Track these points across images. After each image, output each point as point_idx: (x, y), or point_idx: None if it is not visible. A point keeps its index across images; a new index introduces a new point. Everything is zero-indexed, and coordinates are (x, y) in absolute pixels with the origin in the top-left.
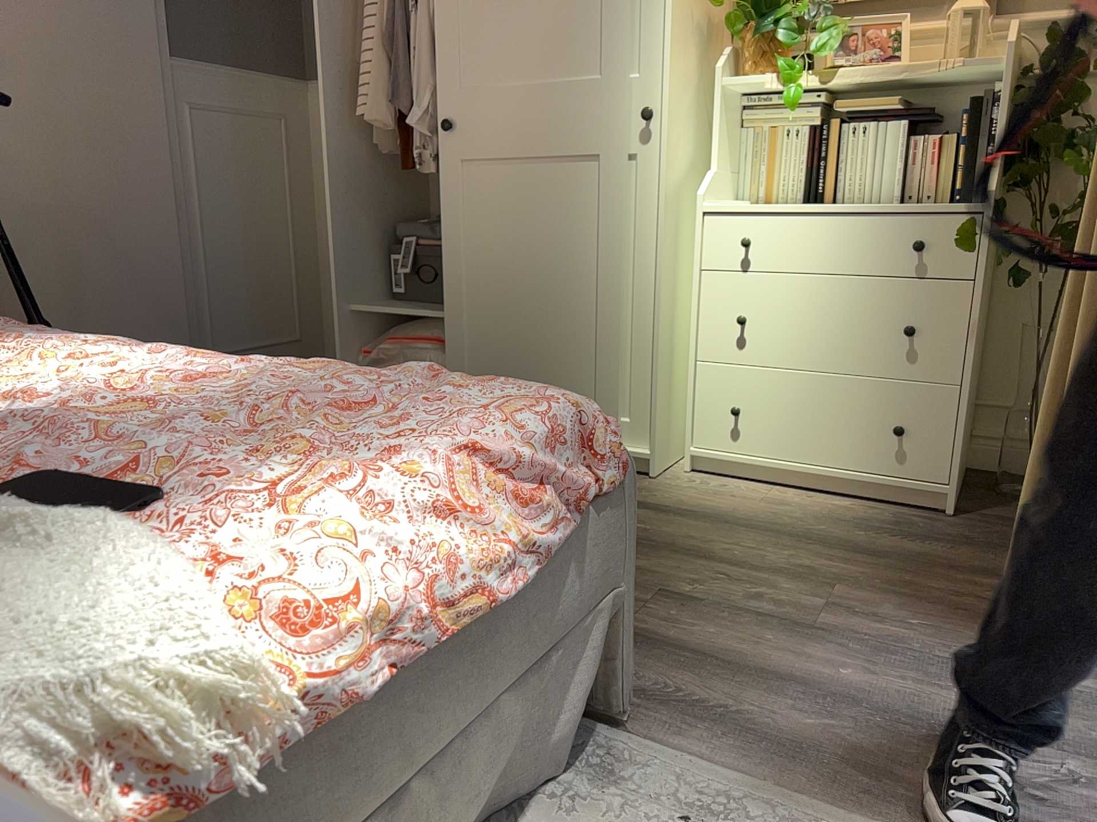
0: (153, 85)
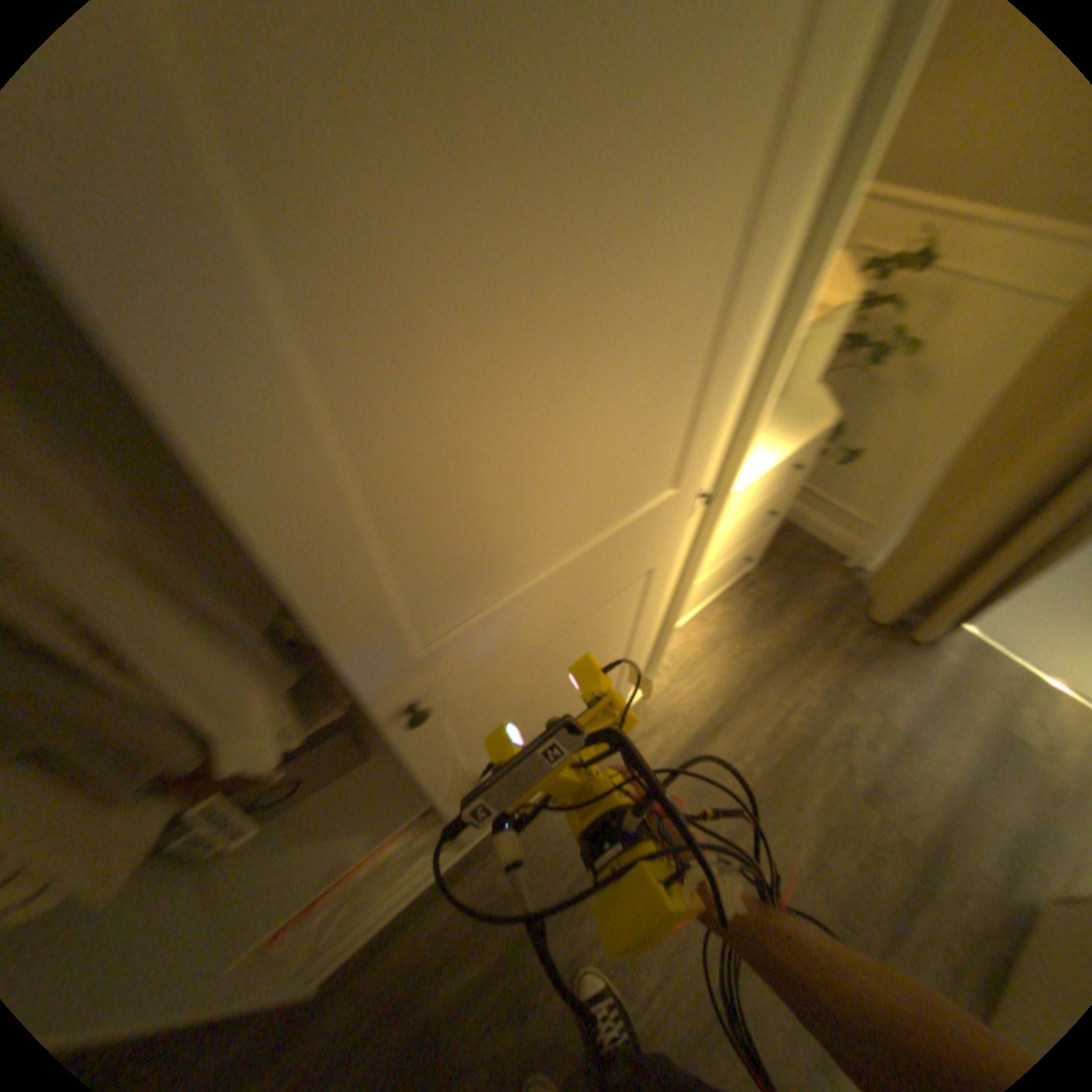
0: None
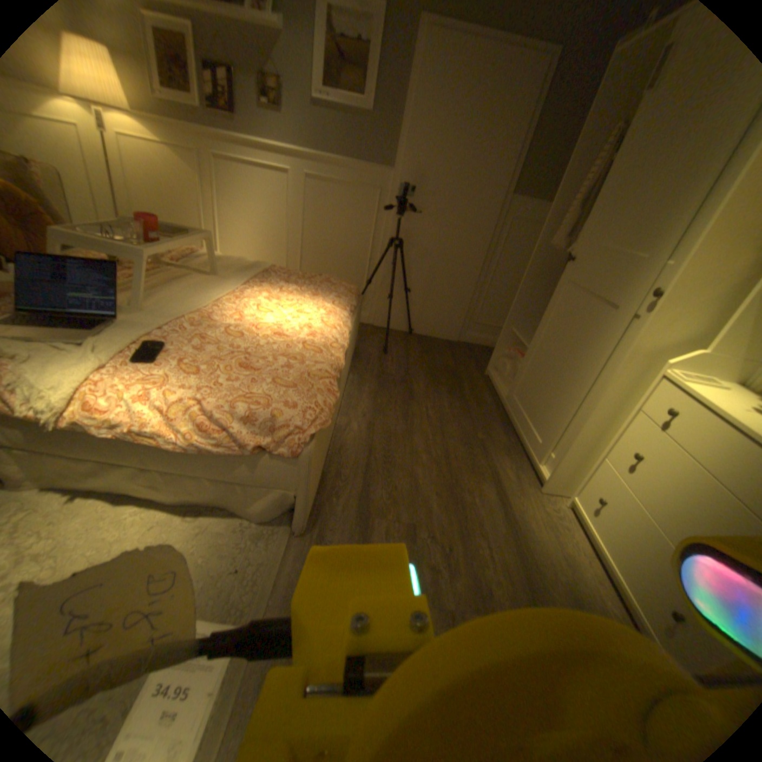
0: (495, 205)
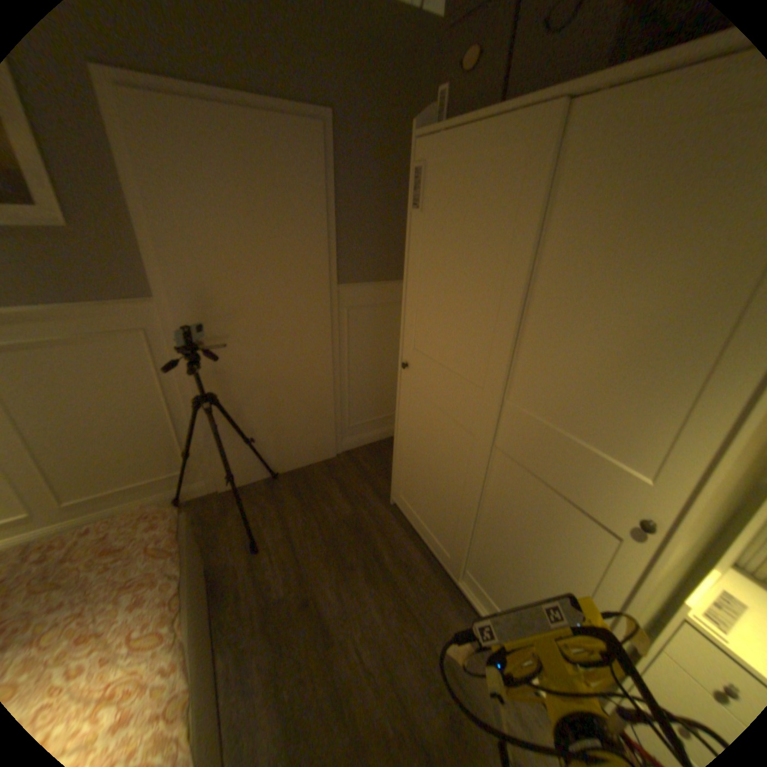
0: (322, 304)
